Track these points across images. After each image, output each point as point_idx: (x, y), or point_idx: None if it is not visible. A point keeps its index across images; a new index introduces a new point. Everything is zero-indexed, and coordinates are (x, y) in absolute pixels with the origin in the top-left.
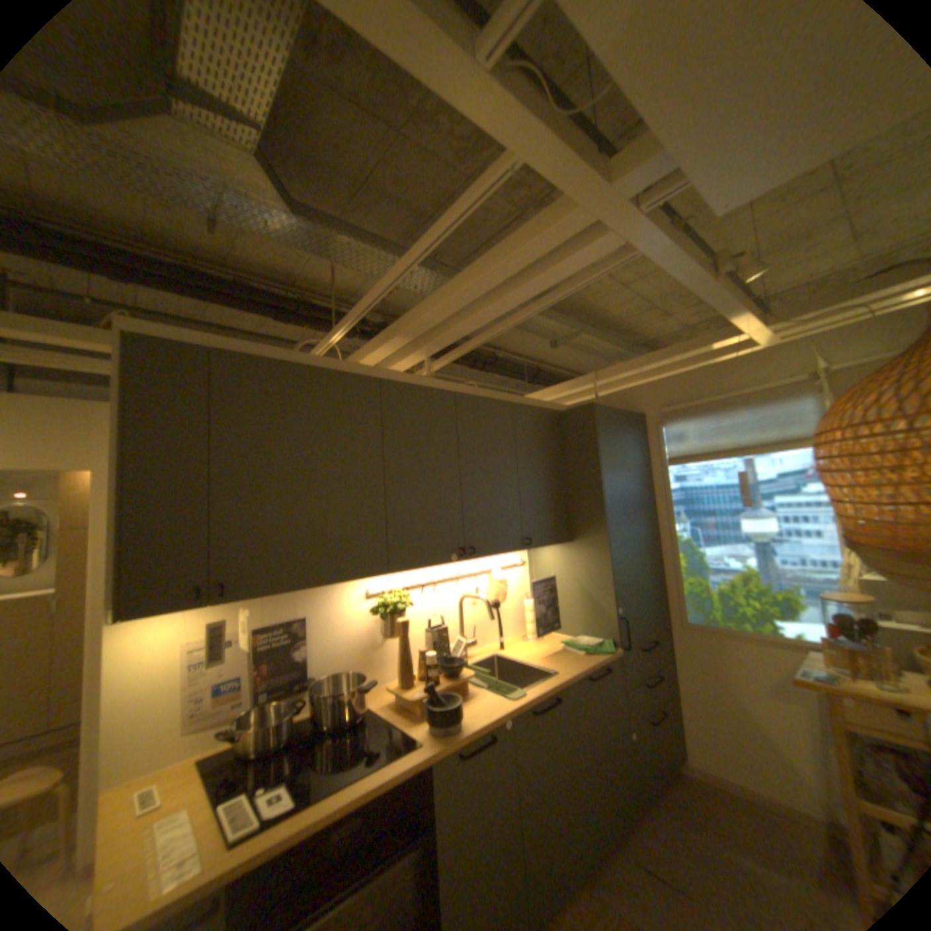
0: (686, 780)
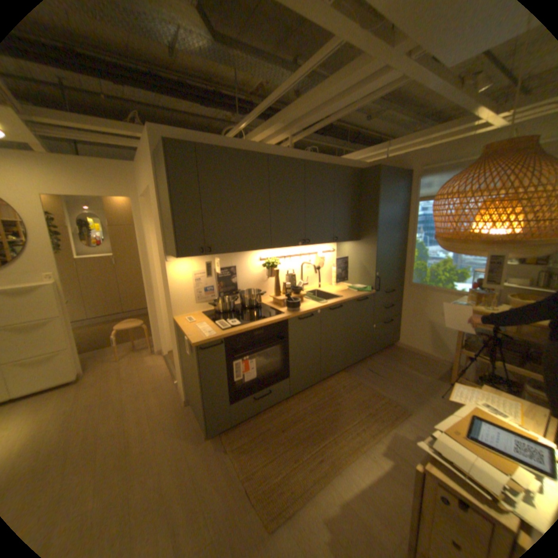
0: (397, 347)
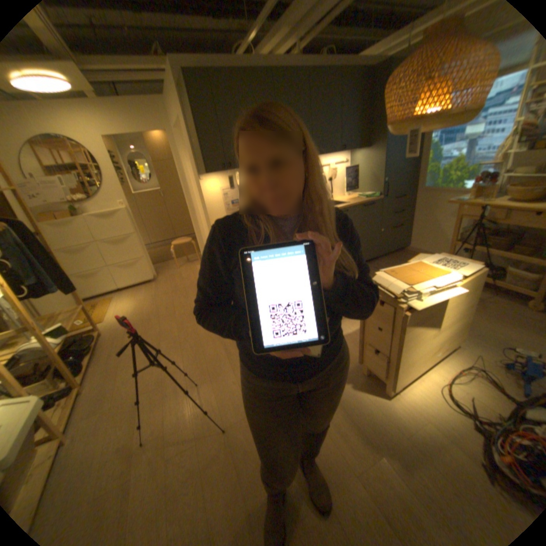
0: (407, 251)
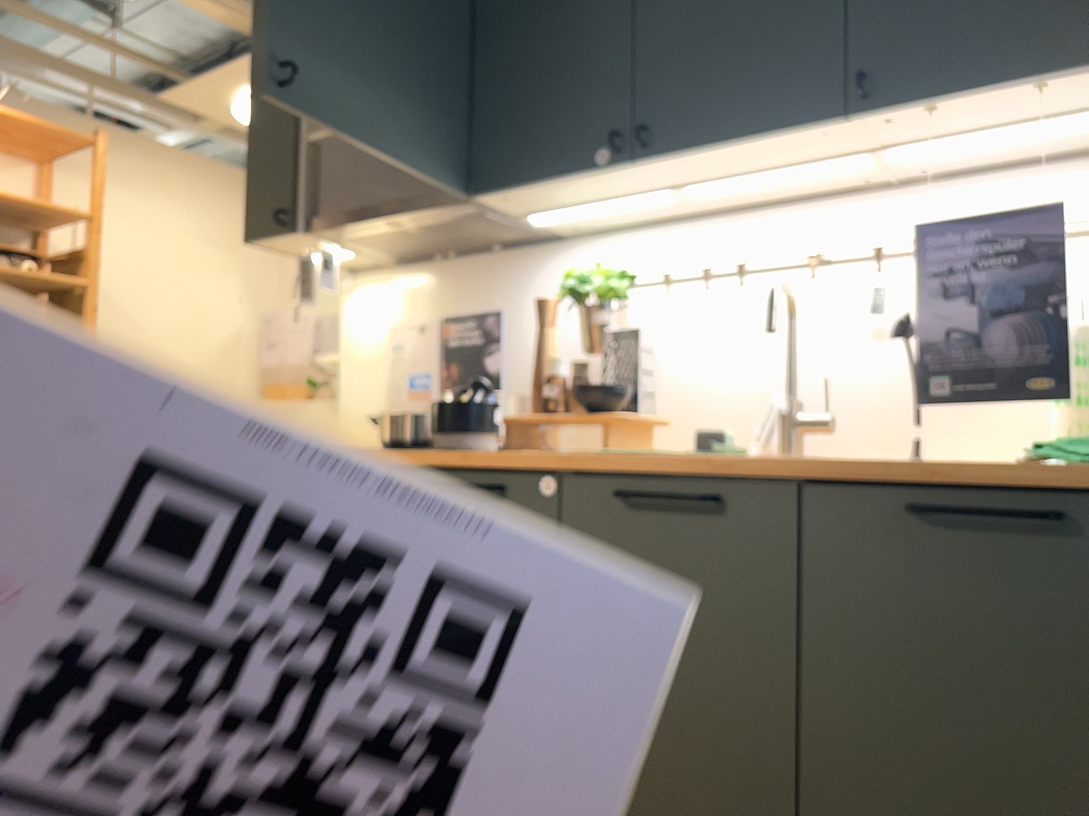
0: None
